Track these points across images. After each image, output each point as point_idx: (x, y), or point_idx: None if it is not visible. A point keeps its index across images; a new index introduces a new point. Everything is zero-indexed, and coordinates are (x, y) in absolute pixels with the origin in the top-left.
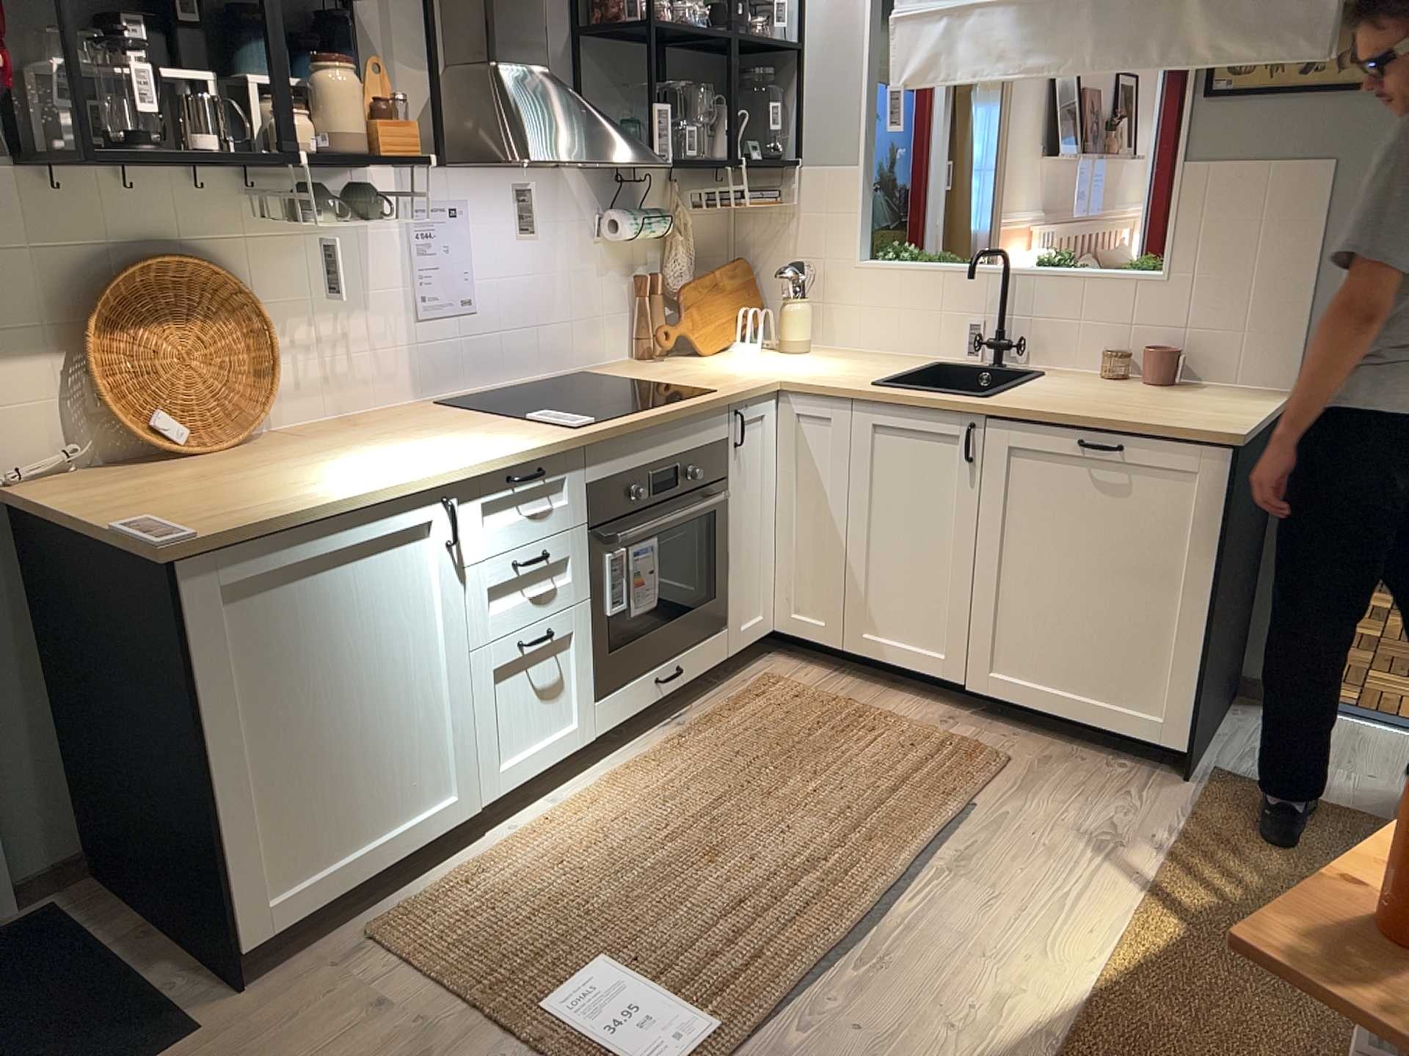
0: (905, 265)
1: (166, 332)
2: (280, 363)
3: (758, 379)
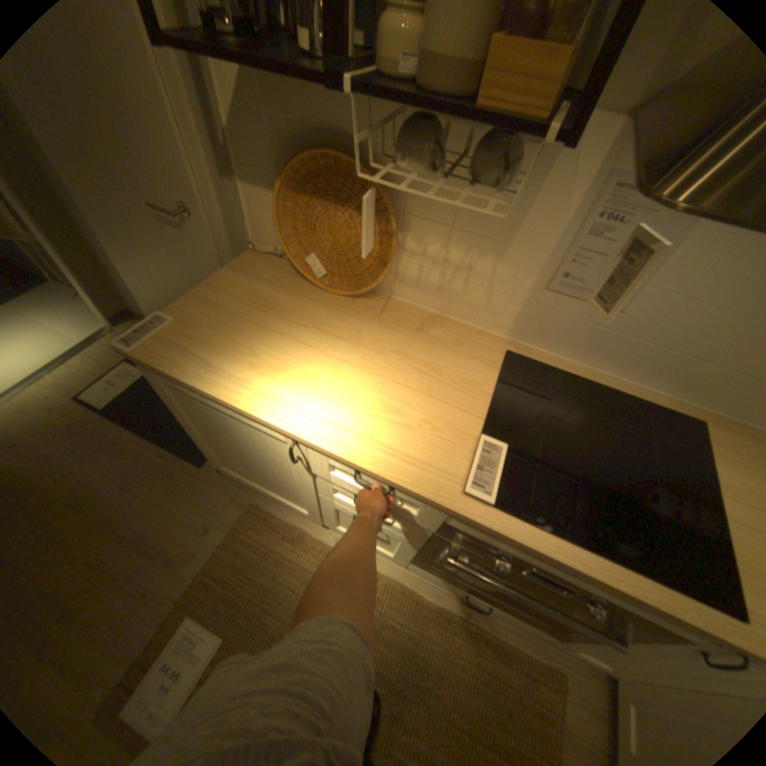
0: None
1: (328, 204)
2: (390, 261)
3: None
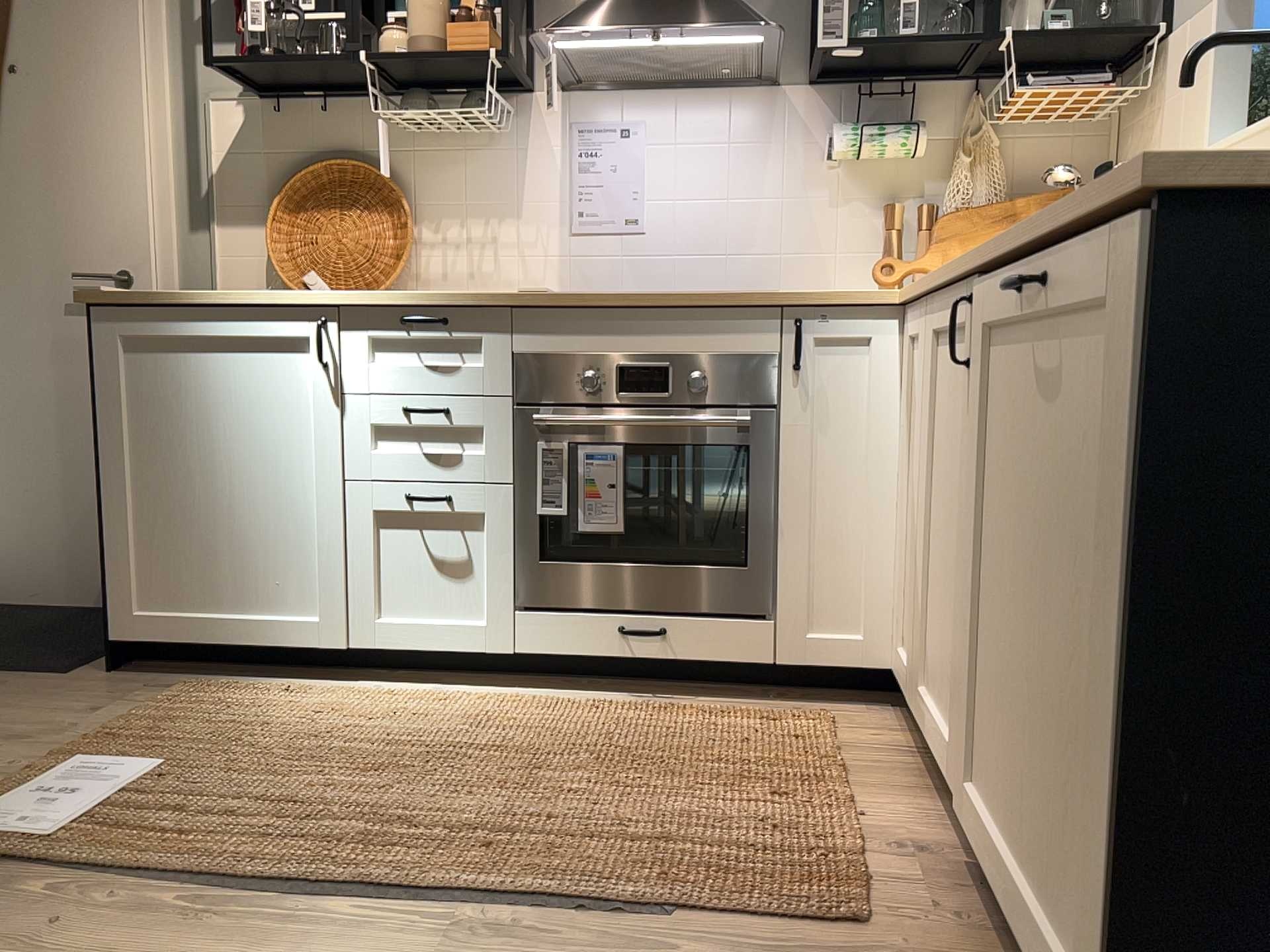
0: (1247, 133)
1: (330, 214)
2: (405, 245)
3: (873, 293)
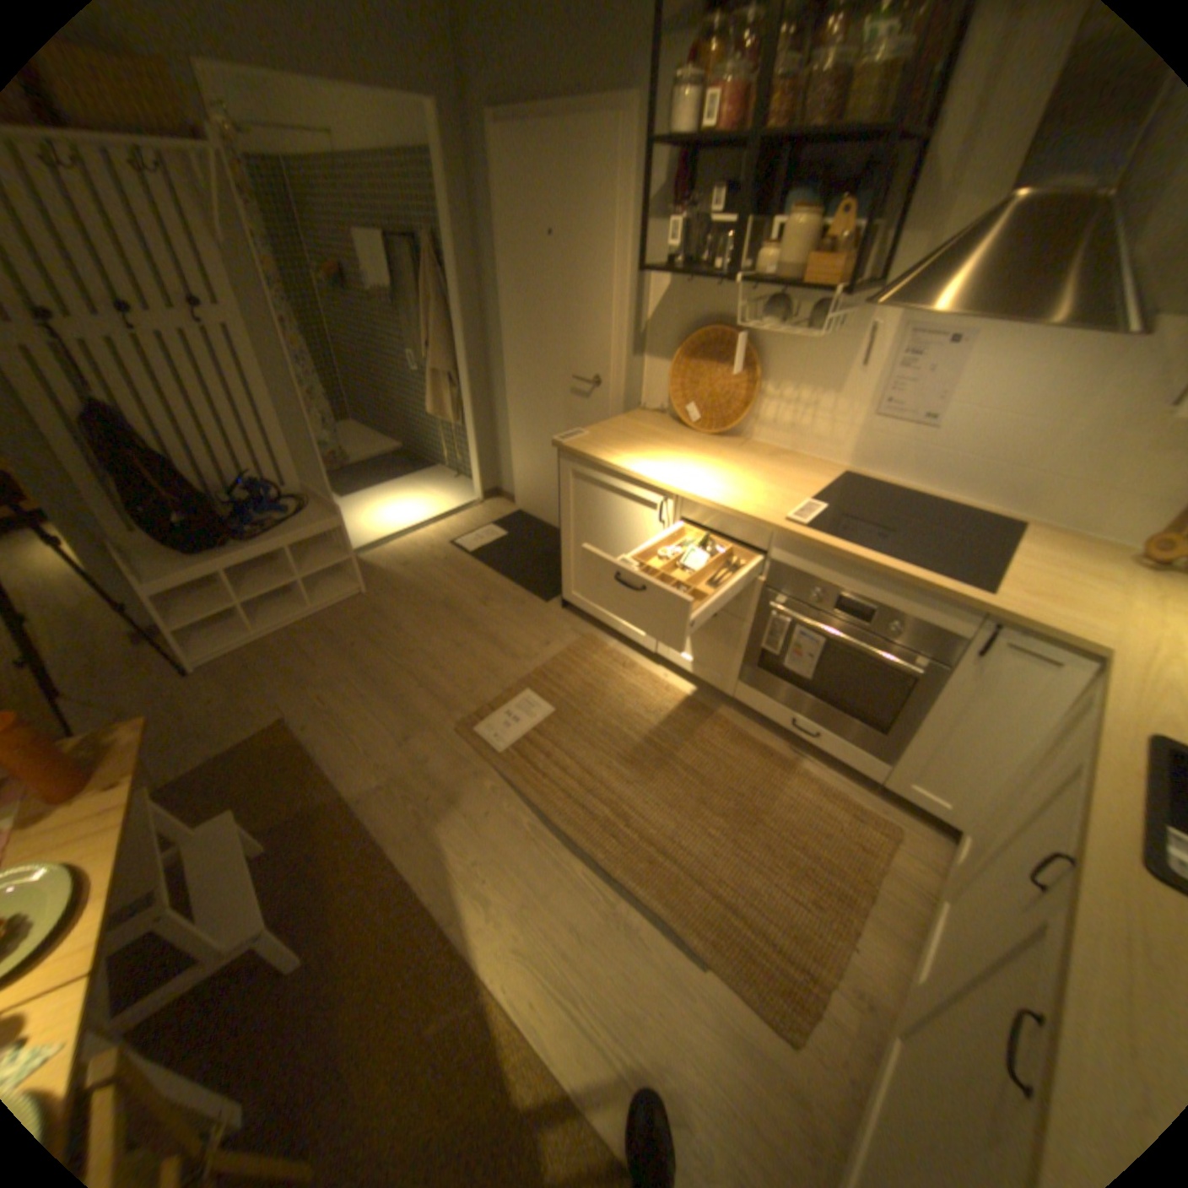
0: None
1: (711, 364)
2: (752, 401)
3: (1091, 629)
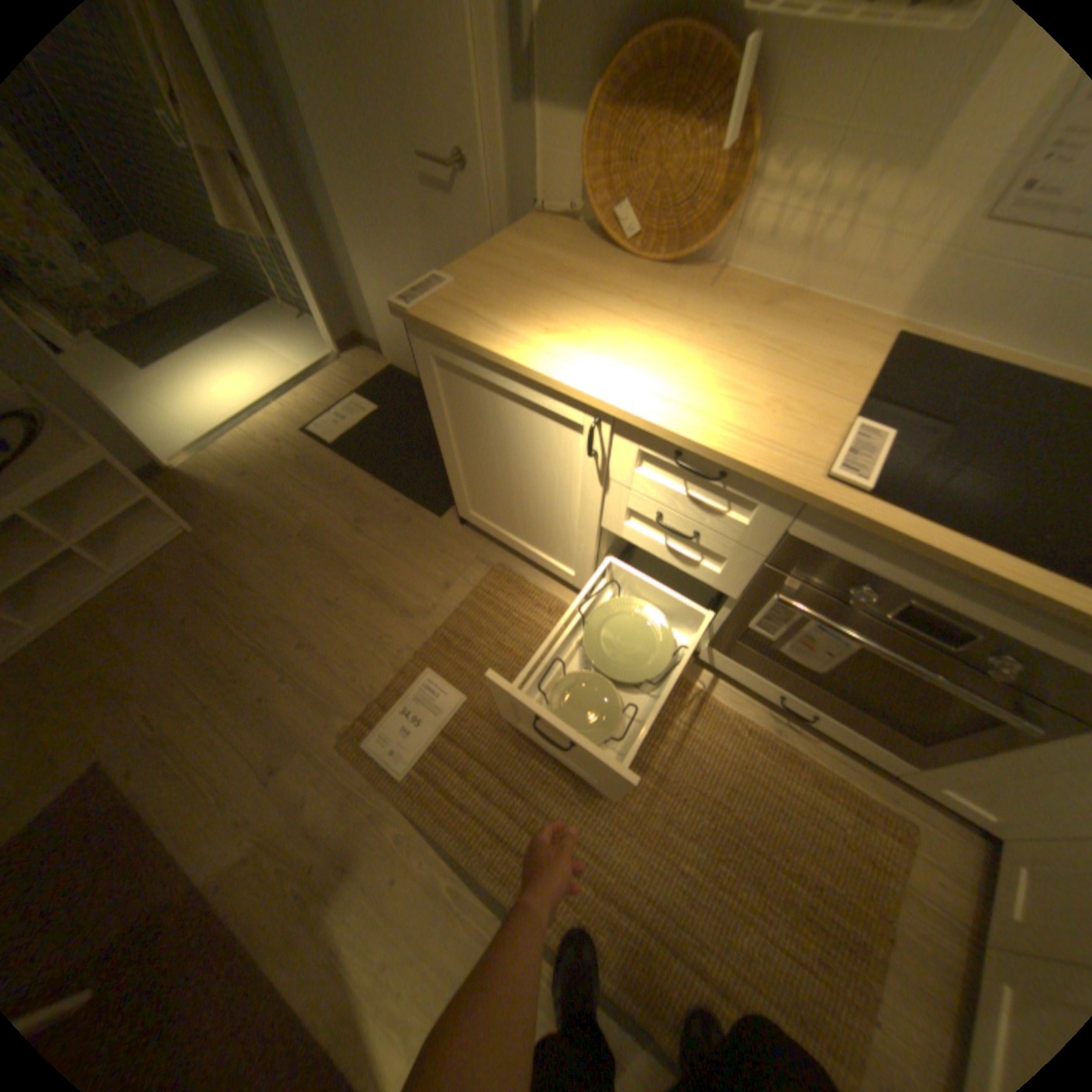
0: None
1: (661, 116)
2: (740, 195)
3: None
